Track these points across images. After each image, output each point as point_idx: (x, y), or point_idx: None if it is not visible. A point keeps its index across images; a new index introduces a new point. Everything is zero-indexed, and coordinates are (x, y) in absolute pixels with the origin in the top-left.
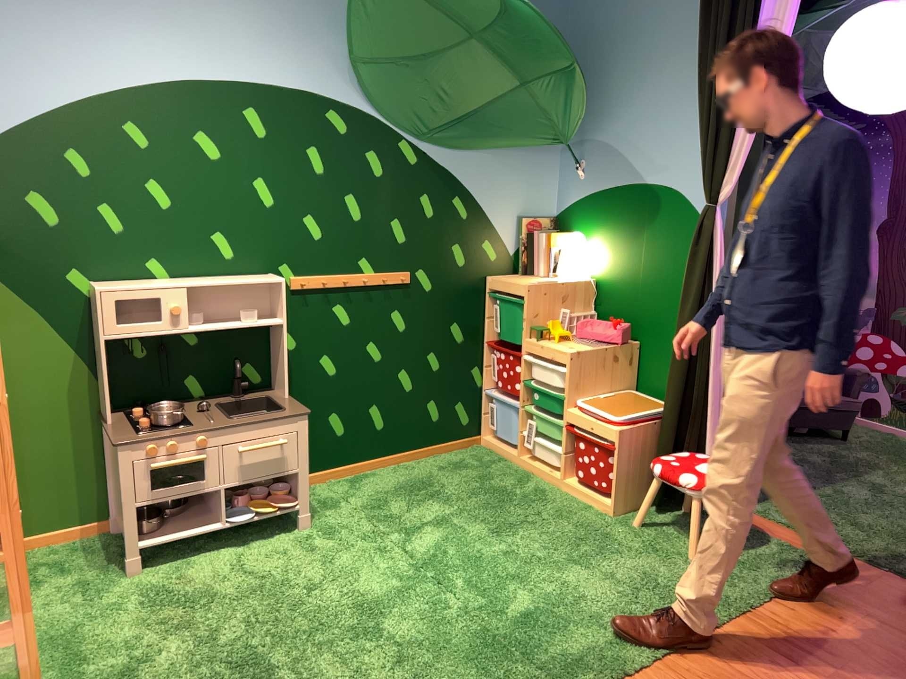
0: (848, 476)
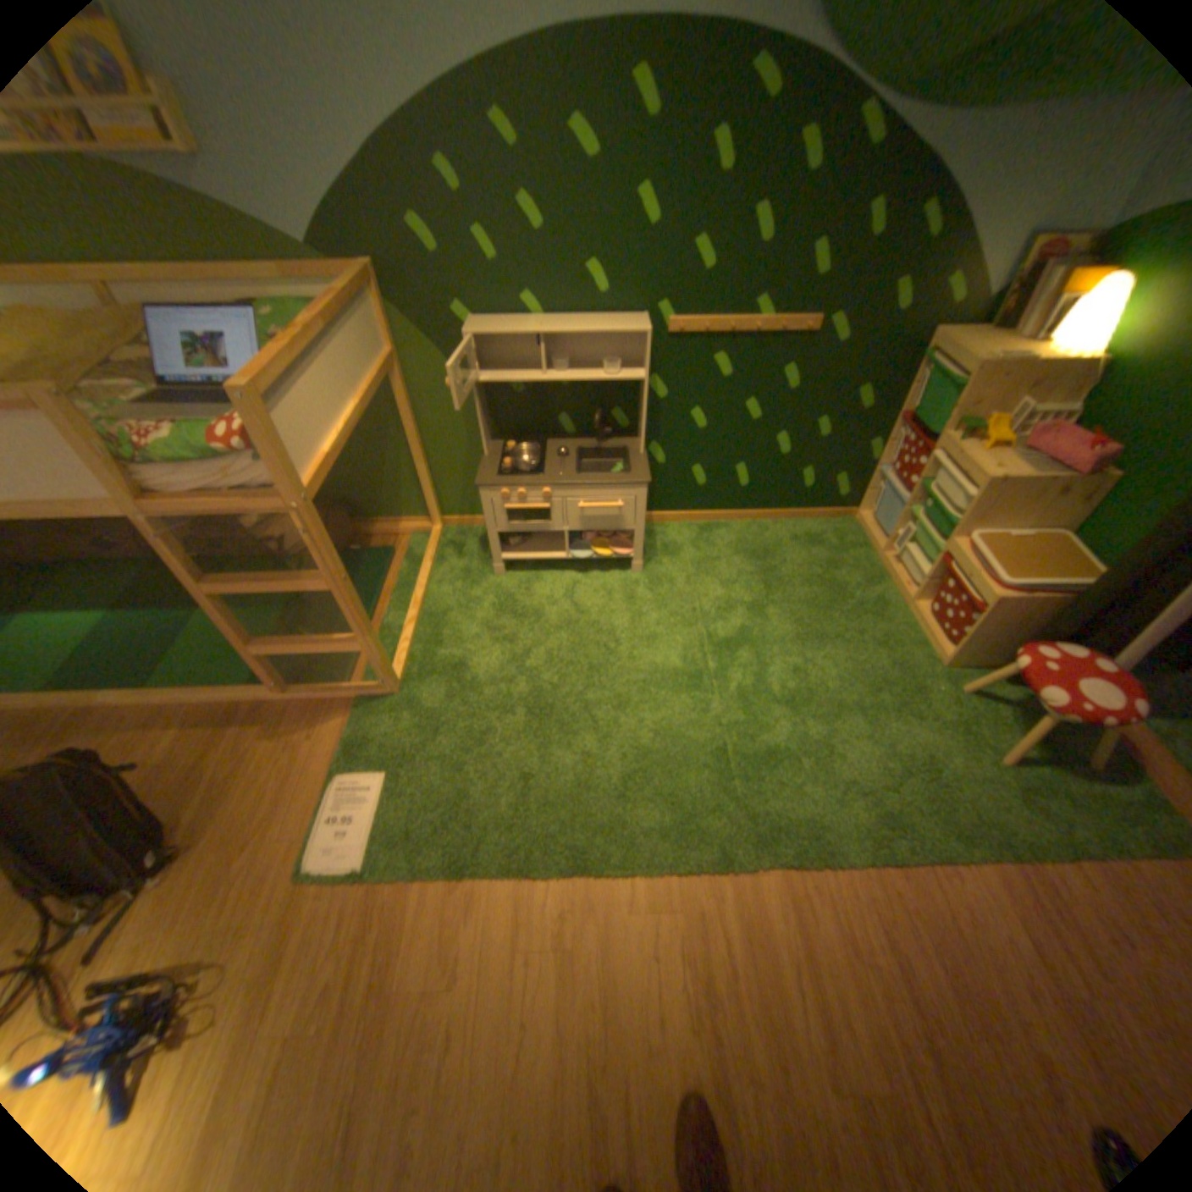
0: None
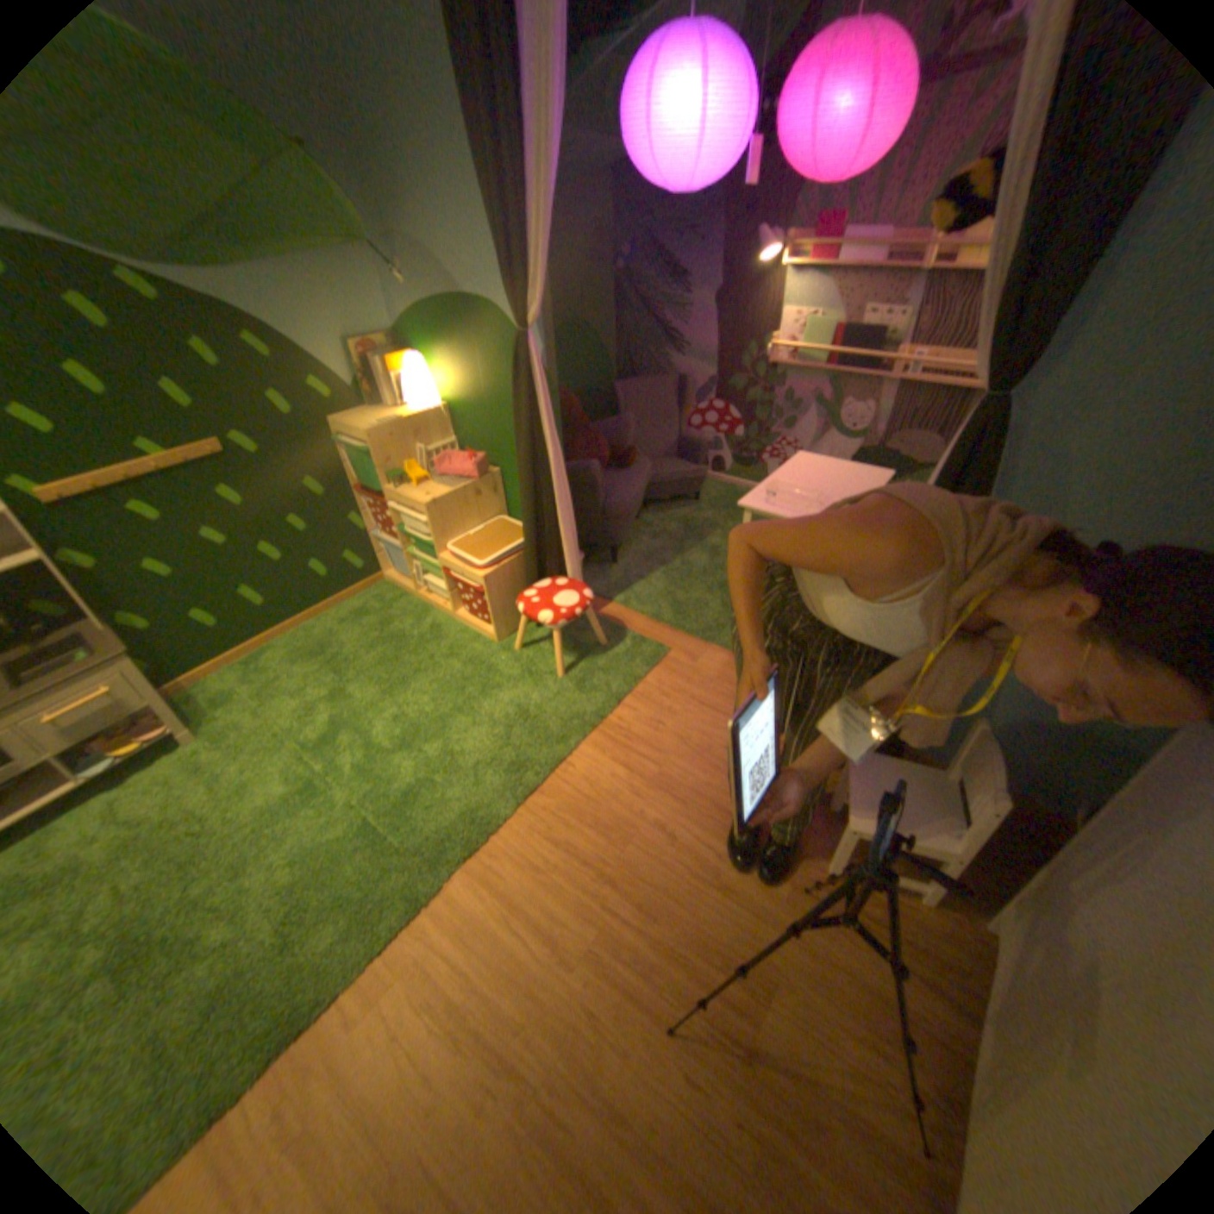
0: (694, 545)
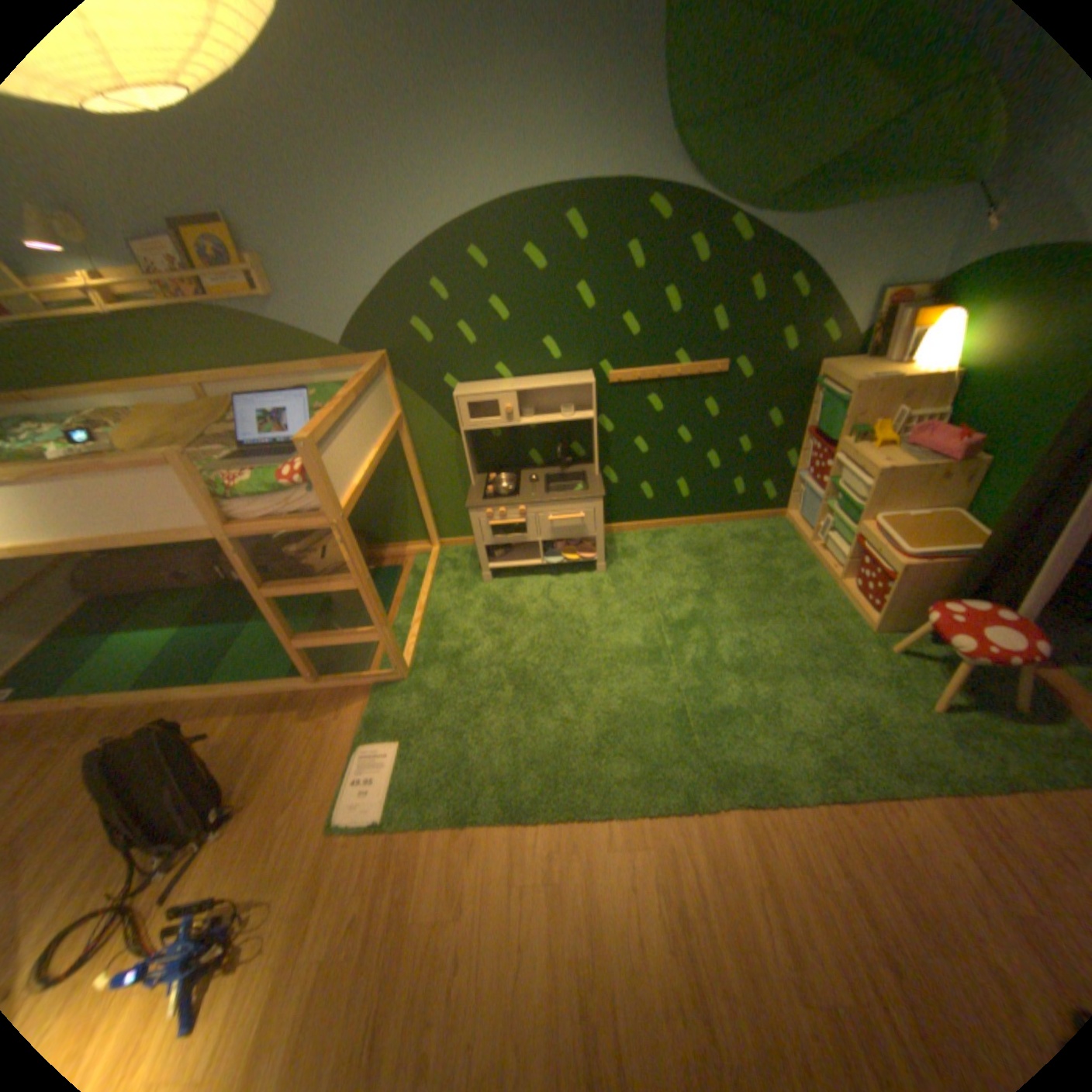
0: None
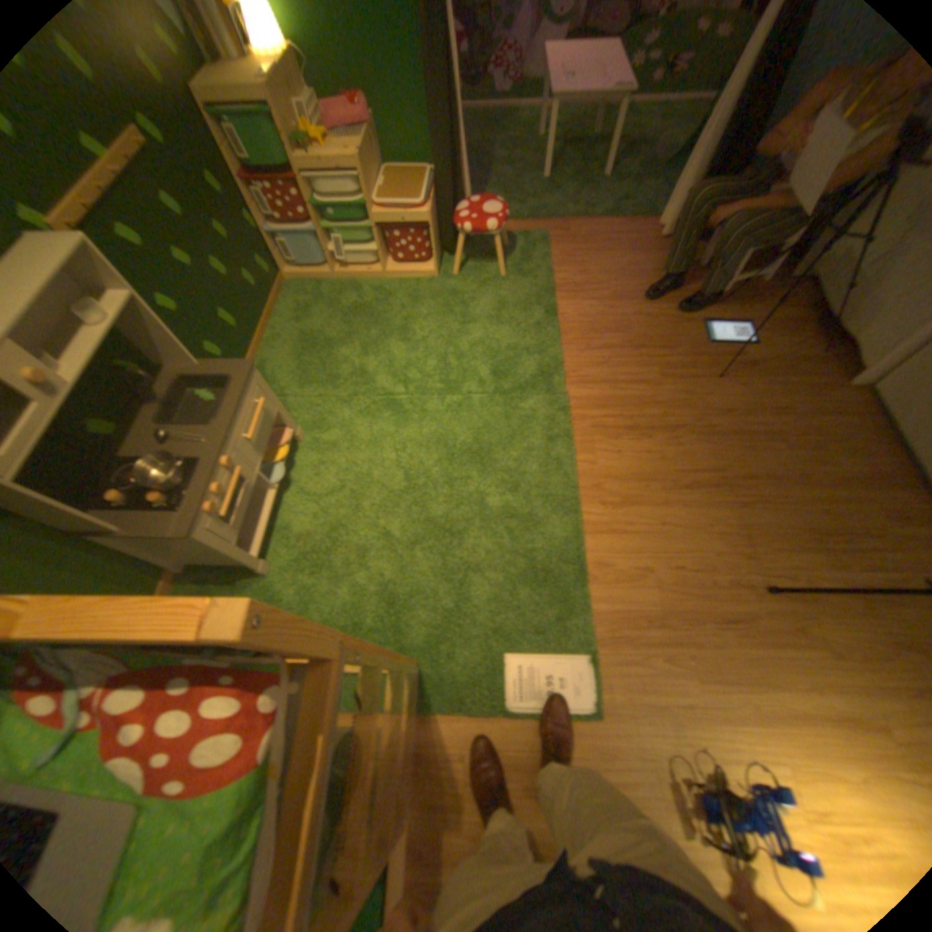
0: (489, 163)
